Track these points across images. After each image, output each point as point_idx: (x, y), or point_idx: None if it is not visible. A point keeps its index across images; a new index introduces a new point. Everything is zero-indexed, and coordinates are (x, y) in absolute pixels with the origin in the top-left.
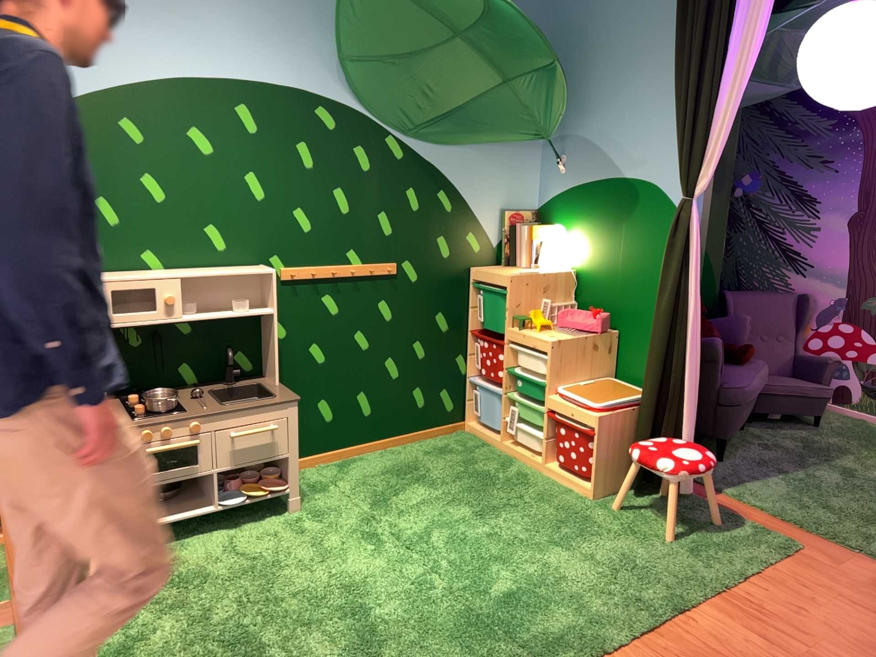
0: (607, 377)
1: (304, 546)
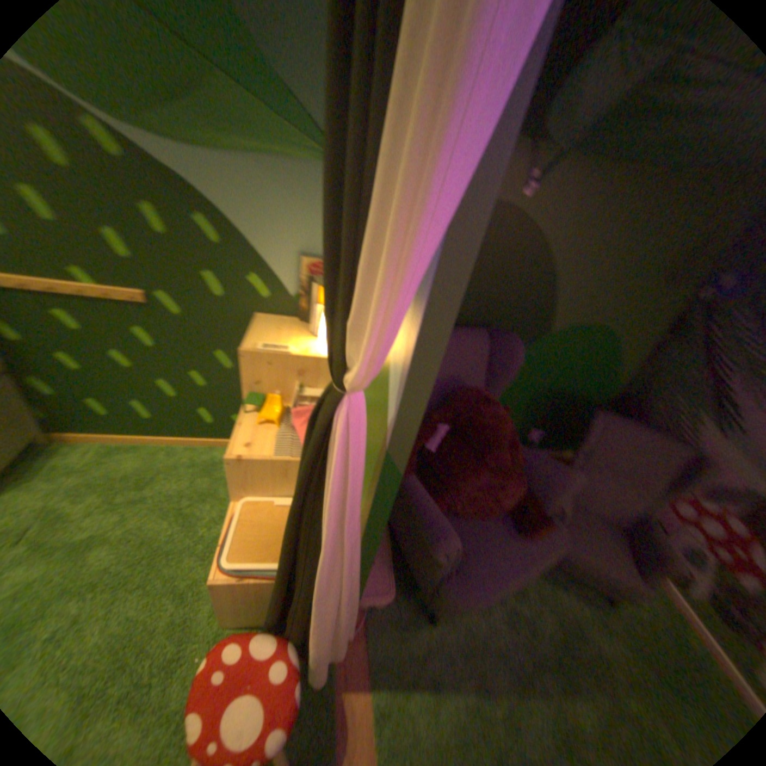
0: None
1: None
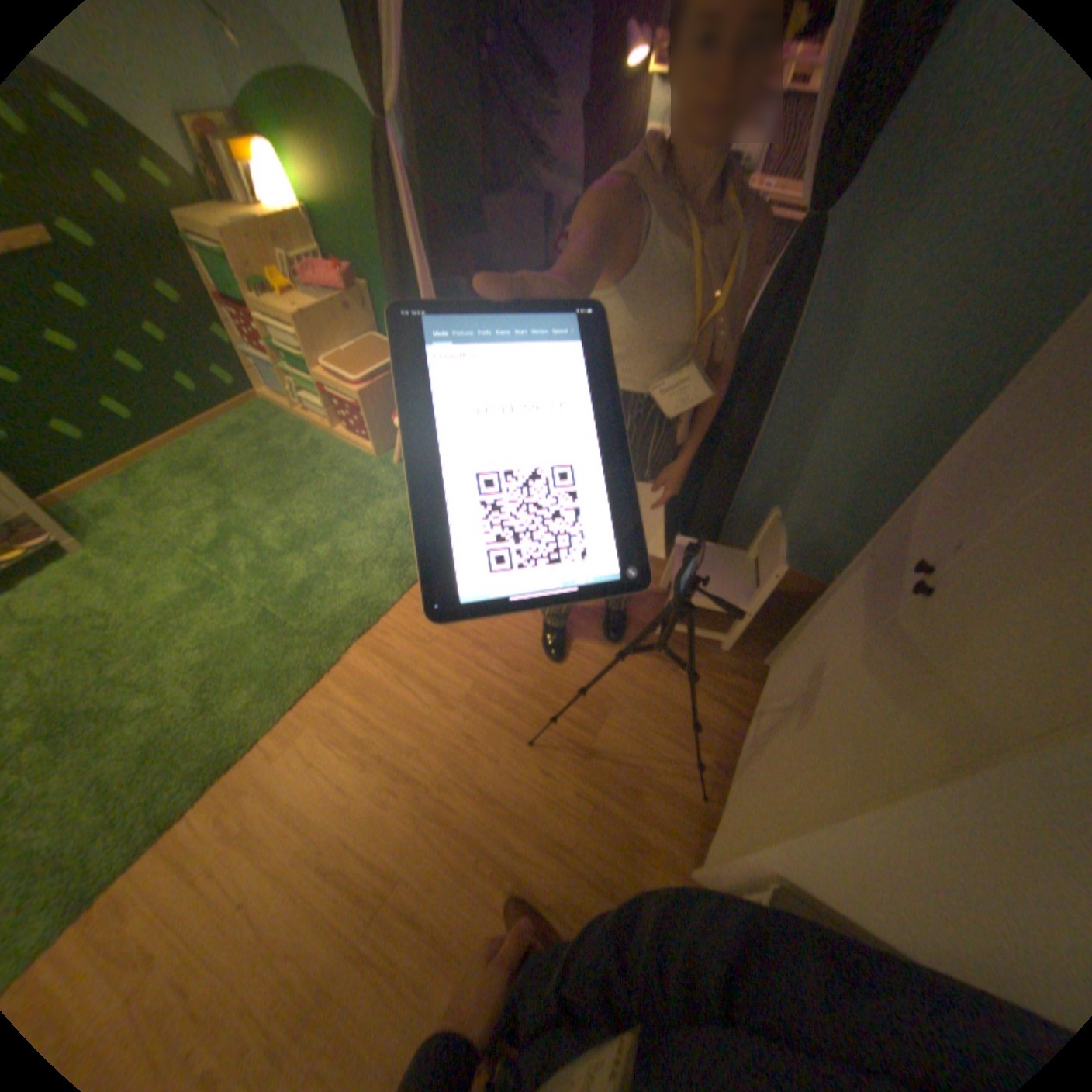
0: (368, 336)
1: (94, 592)
